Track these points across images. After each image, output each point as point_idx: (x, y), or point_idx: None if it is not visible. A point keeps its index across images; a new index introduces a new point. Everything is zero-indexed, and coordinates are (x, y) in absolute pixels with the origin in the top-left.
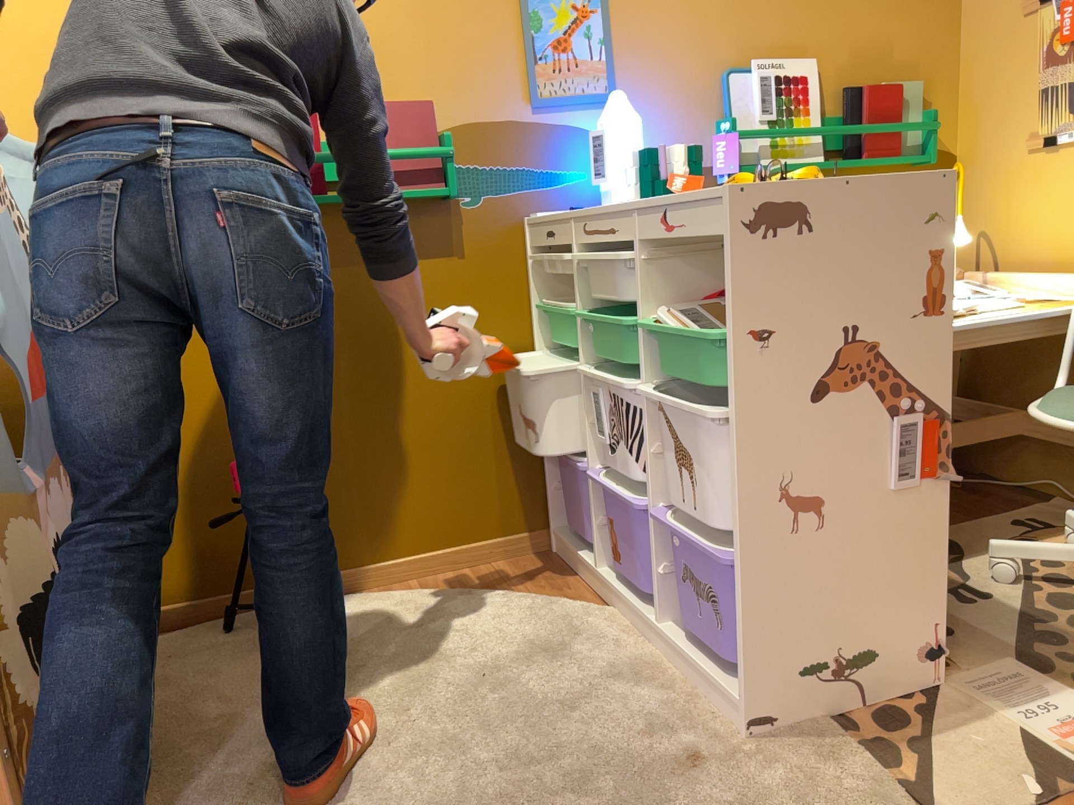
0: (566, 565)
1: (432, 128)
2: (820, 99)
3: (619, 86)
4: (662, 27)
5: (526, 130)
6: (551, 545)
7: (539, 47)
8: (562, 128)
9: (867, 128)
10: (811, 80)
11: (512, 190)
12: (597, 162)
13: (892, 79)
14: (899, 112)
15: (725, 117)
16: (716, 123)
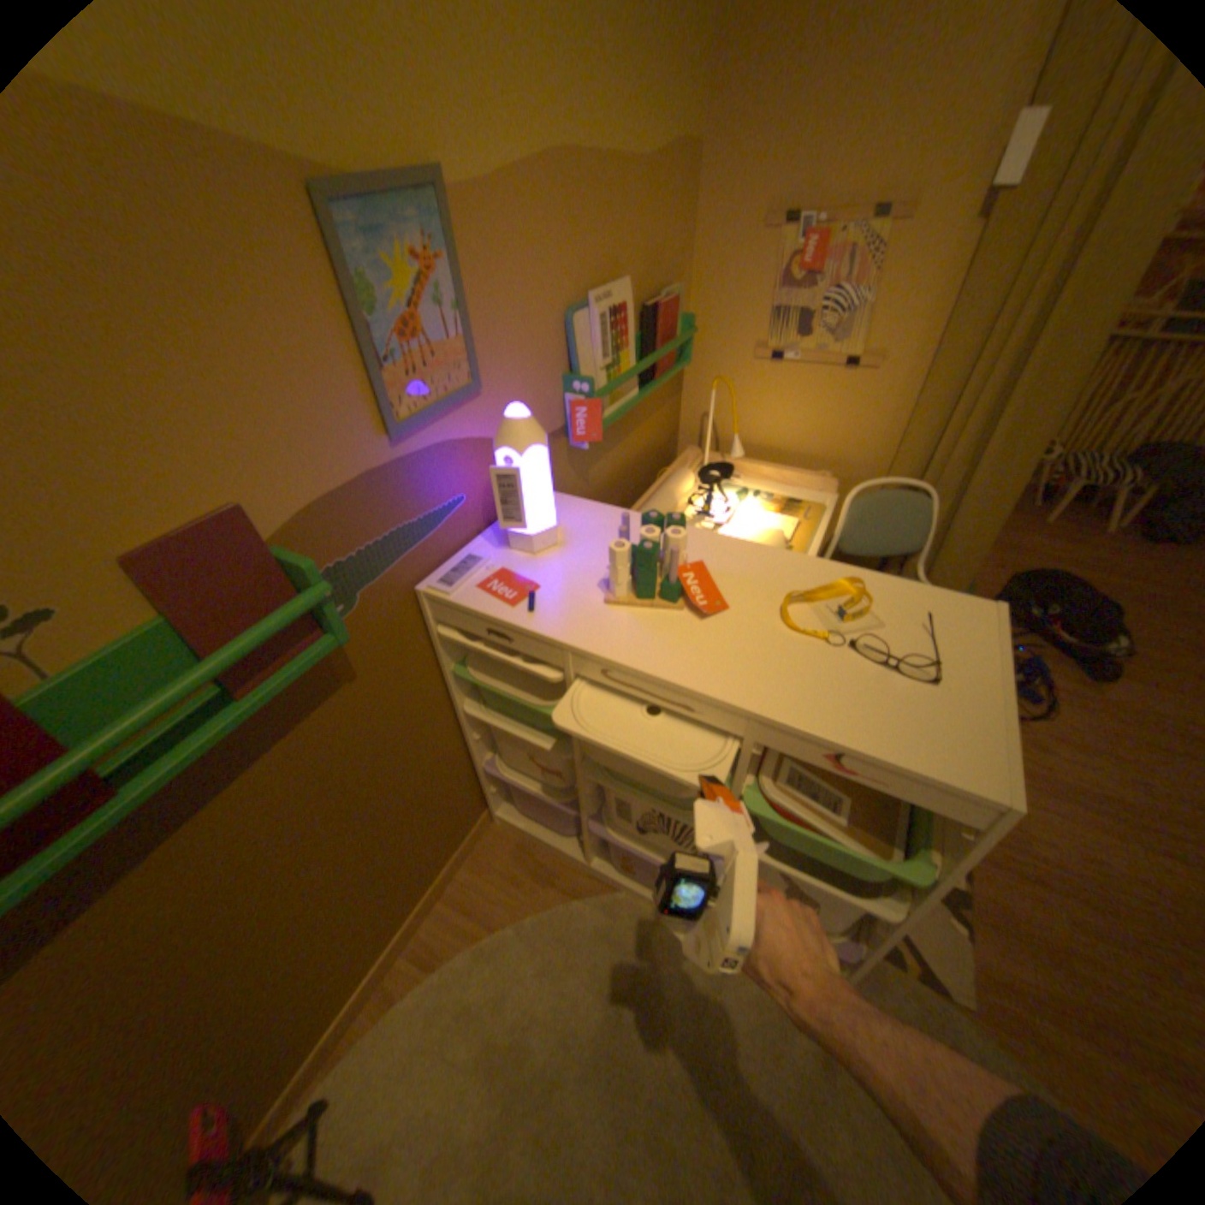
0: (526, 842)
1: (262, 553)
2: (634, 324)
3: (480, 365)
4: (511, 261)
5: (389, 475)
6: (491, 819)
7: (380, 338)
8: (430, 451)
9: (667, 351)
10: (629, 304)
11: (392, 563)
12: (508, 505)
13: (665, 281)
14: (676, 323)
15: (569, 365)
16: (566, 379)
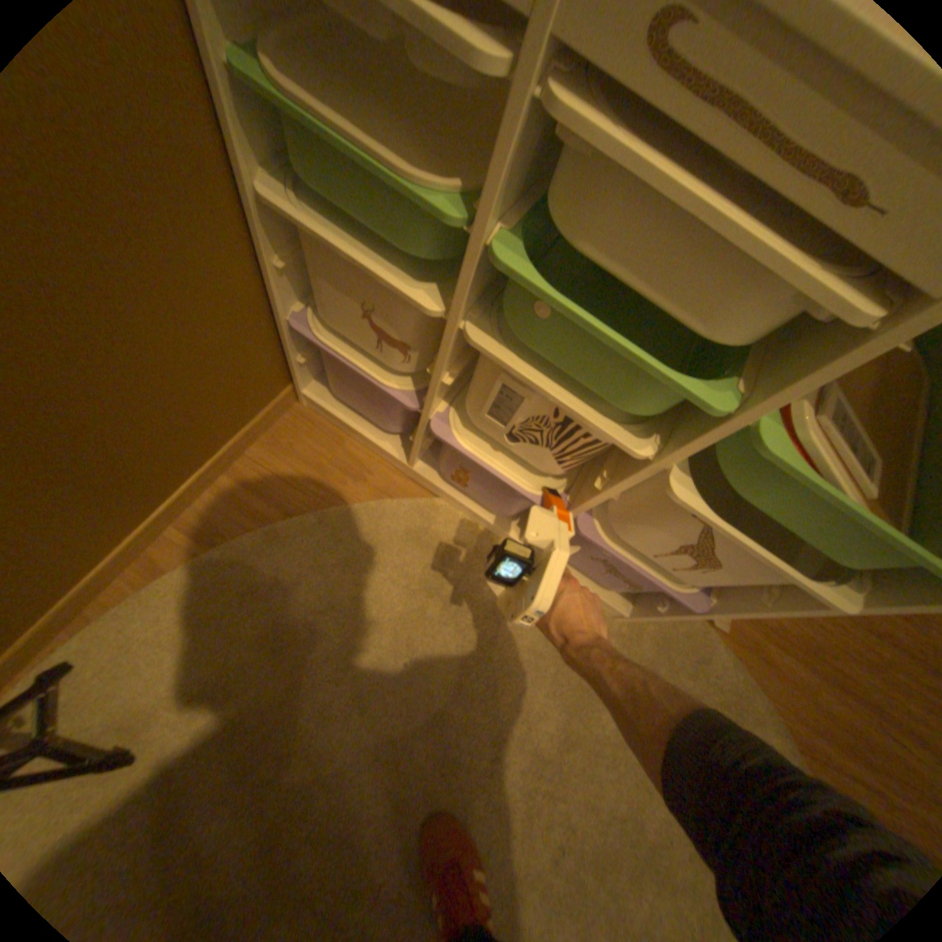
0: (338, 429)
1: None
2: None
3: None
4: None
5: None
6: (297, 397)
7: None
8: None
9: None
10: None
11: None
12: None
13: None
14: None
15: None
16: None
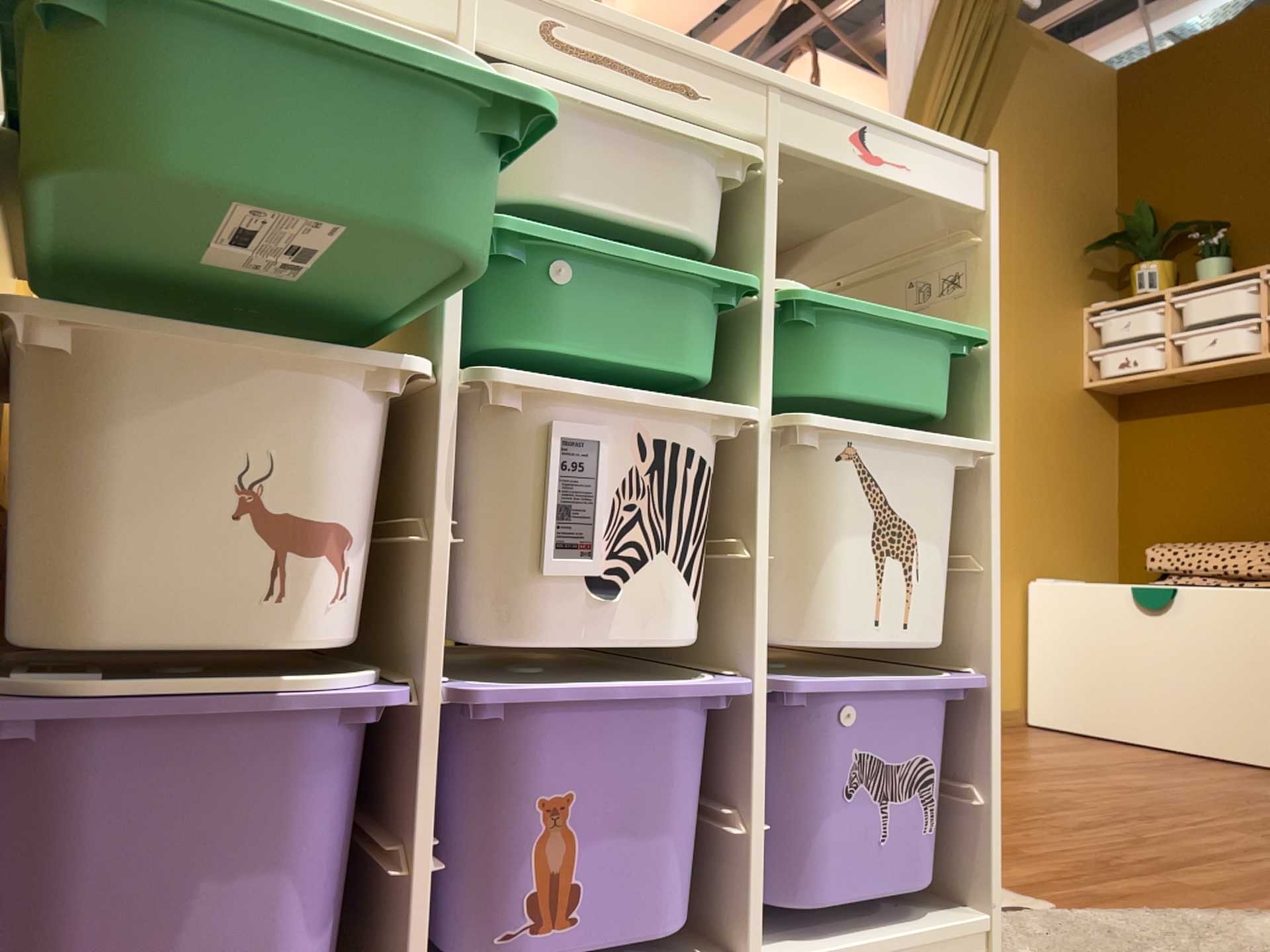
0: None
1: None
2: None
3: None
4: None
5: None
6: None
7: None
8: None
9: None
10: None
11: None
12: None
13: None
14: None
15: None
16: None
